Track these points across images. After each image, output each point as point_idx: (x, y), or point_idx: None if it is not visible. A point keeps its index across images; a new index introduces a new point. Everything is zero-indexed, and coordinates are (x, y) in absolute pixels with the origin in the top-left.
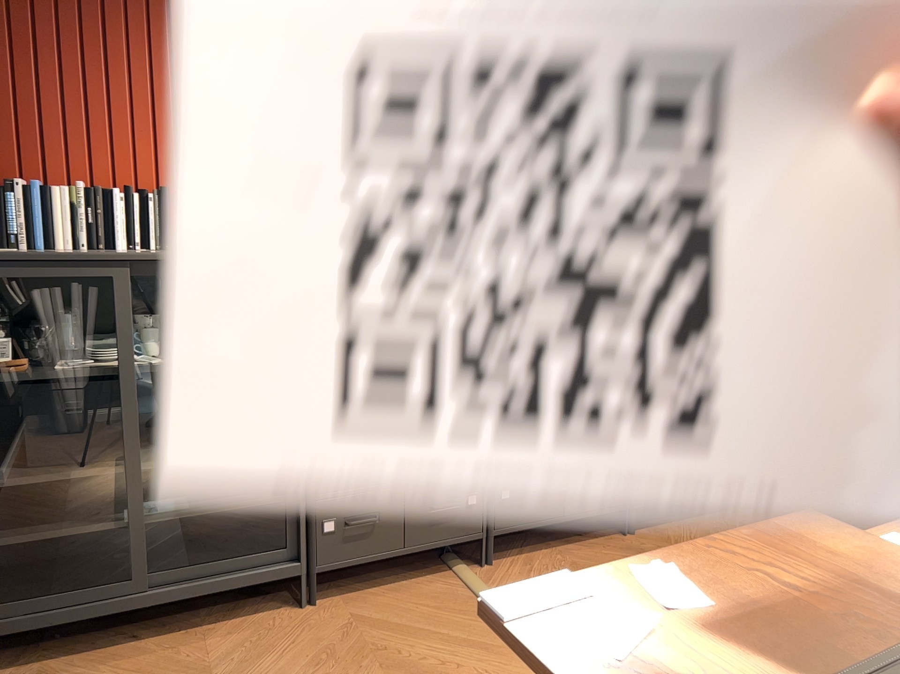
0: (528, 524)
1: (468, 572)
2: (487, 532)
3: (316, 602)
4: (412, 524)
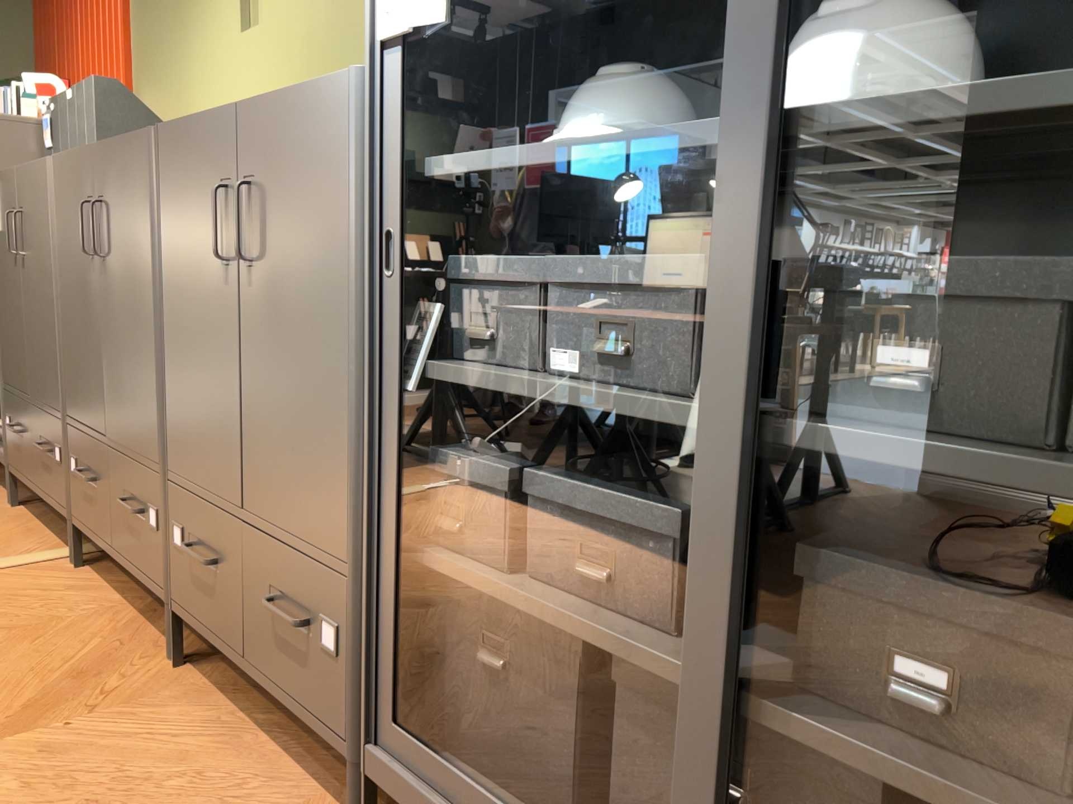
0: (89, 529)
1: (51, 554)
2: (70, 512)
3: (20, 506)
4: (36, 457)
